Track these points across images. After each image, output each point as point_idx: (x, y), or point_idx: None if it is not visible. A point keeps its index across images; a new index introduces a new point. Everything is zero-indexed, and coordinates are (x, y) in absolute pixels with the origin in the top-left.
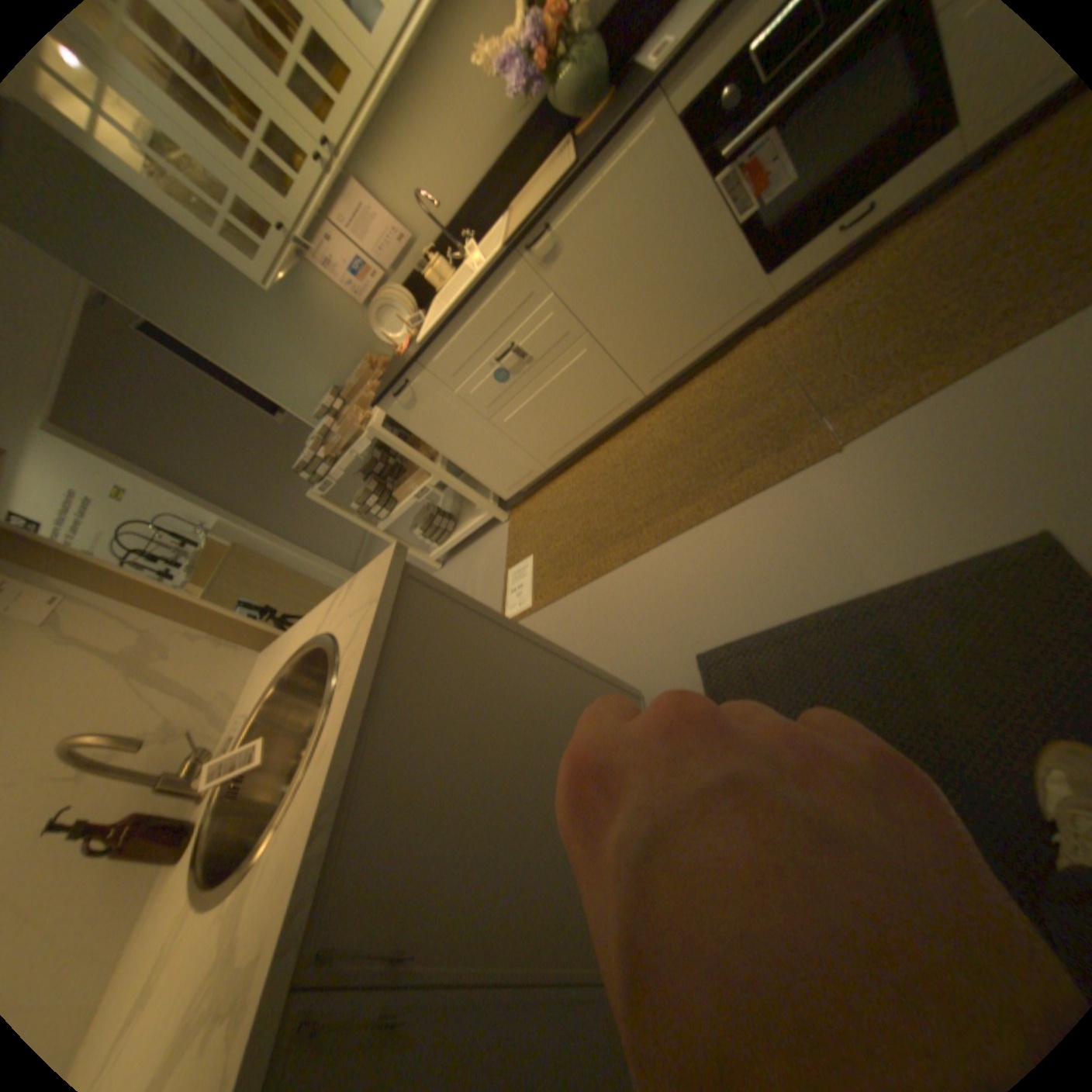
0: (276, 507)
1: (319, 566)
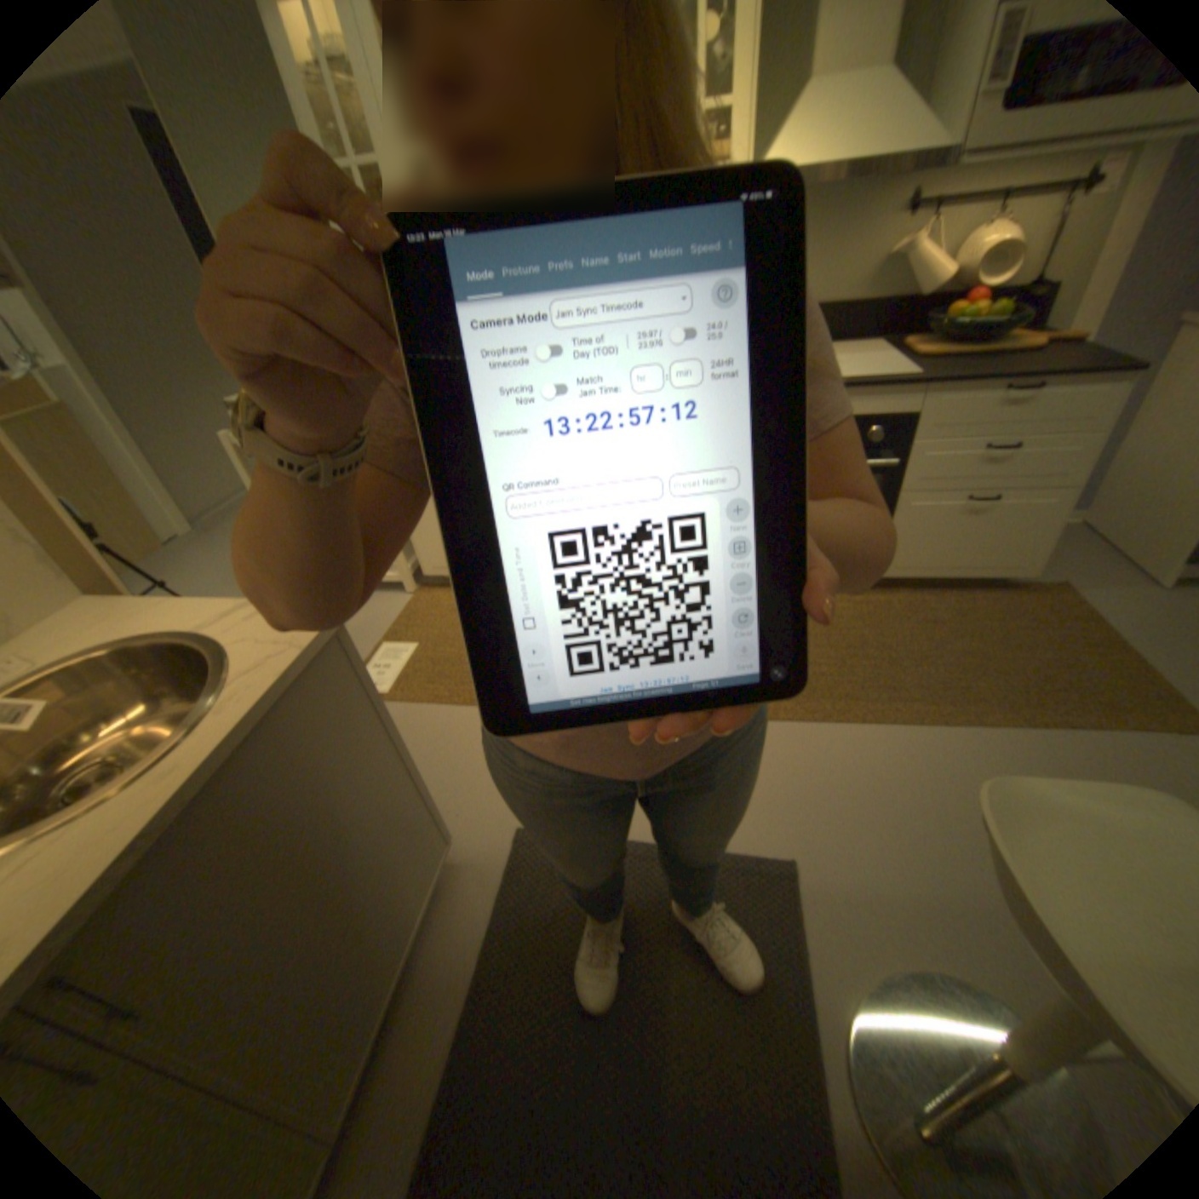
0: (147, 400)
1: (152, 494)
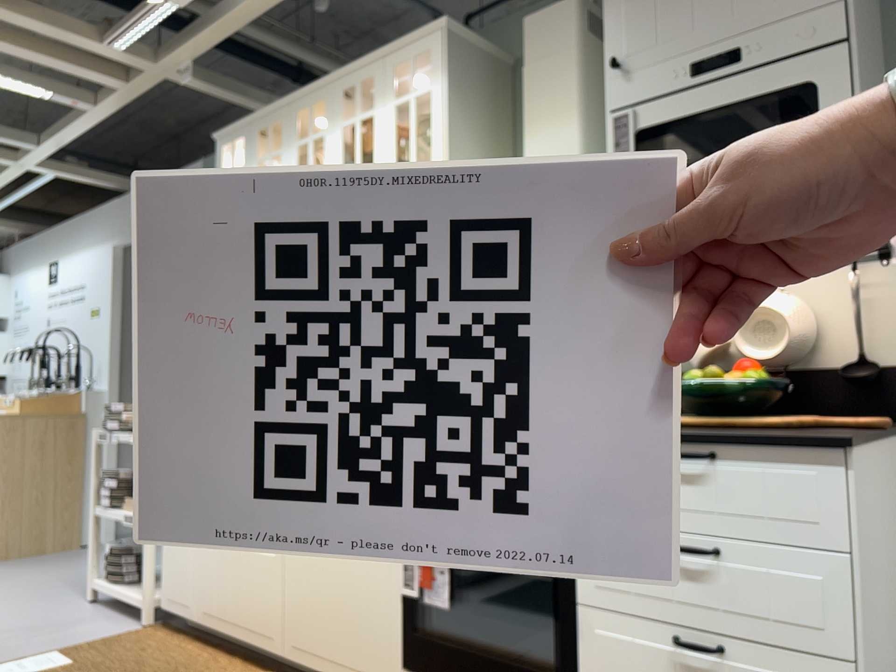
0: None
1: None
